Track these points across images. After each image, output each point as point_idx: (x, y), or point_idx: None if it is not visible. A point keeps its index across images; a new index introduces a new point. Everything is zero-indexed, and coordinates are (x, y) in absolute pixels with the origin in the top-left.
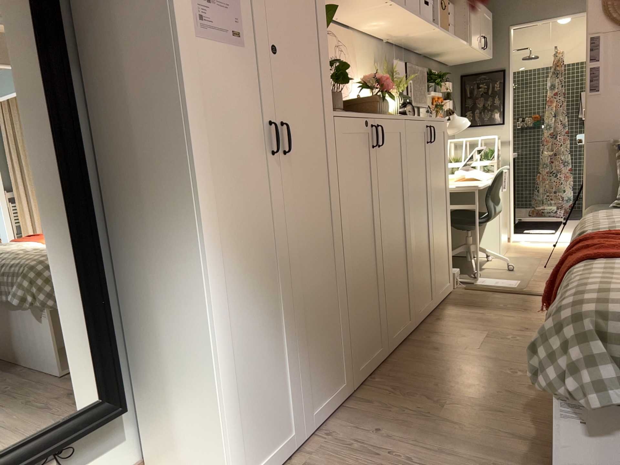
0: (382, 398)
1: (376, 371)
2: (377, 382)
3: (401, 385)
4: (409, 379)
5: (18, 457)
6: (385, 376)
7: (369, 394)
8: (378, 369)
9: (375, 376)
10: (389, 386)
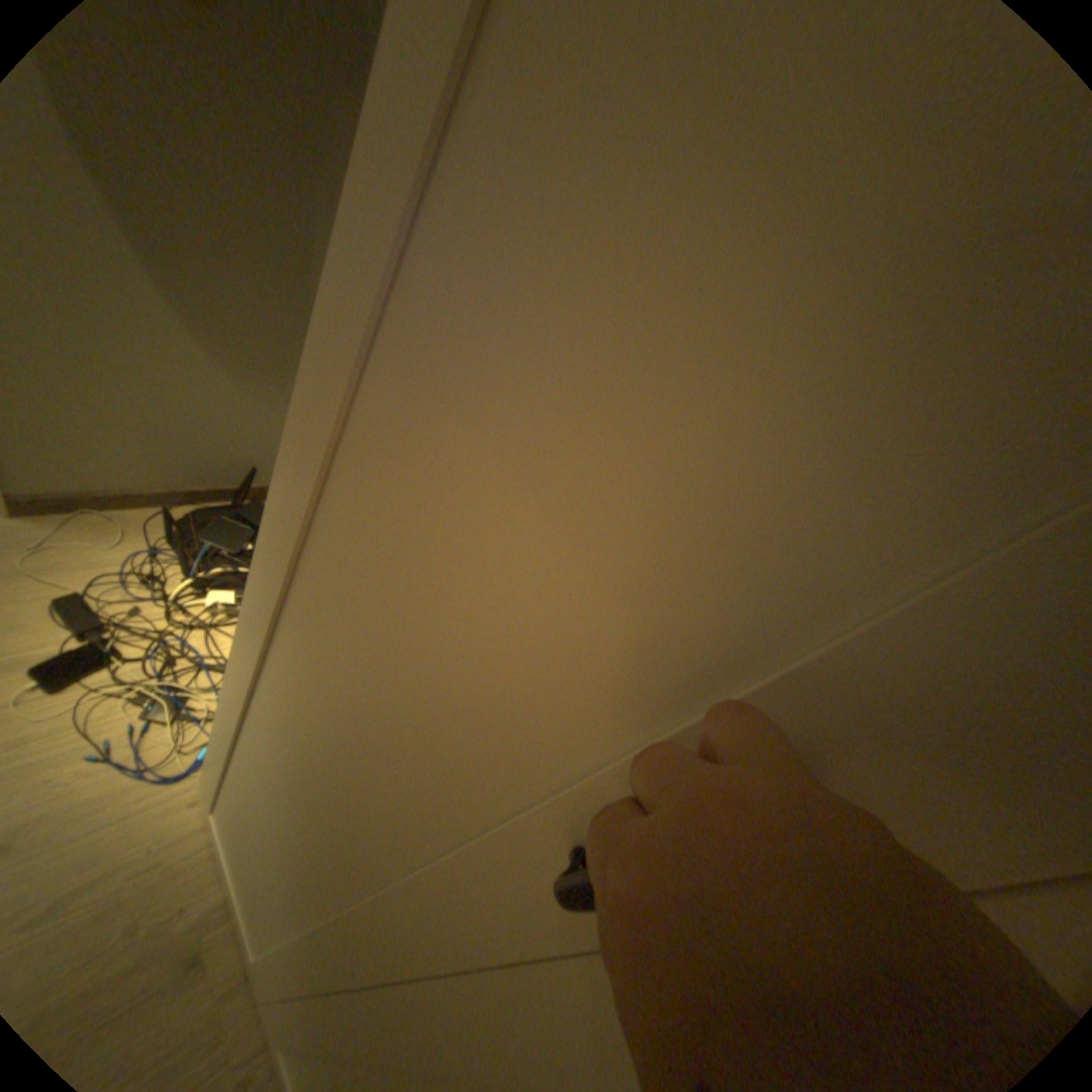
0: None
1: None
2: None
3: None
4: None
5: None
6: None
7: None
8: None
9: None
10: None
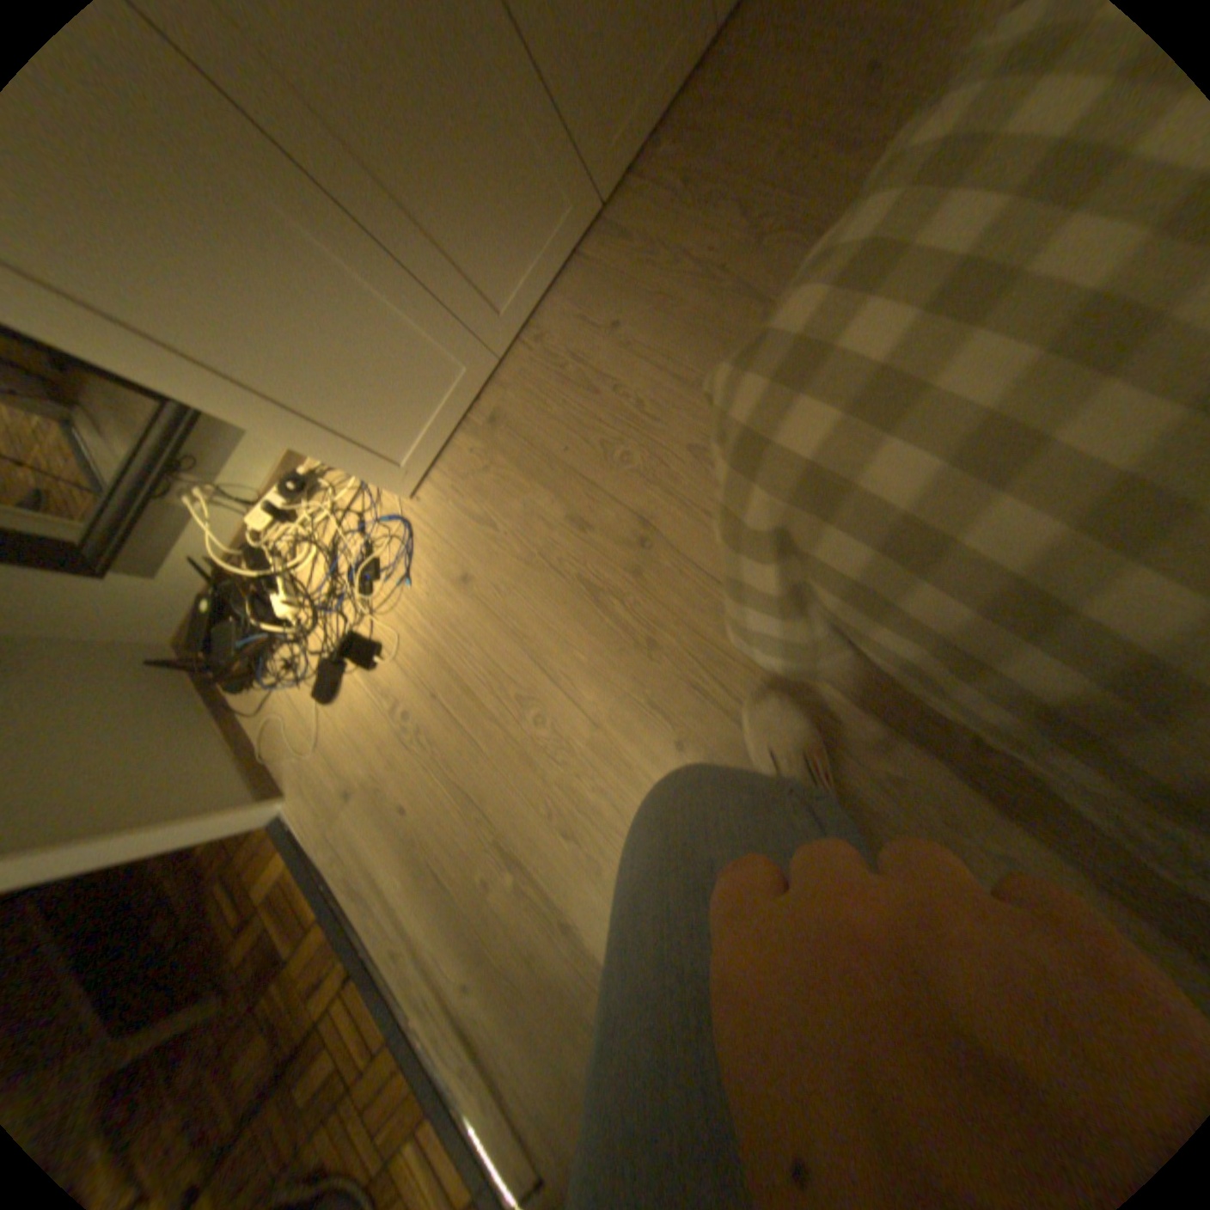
0: (658, 209)
1: (676, 100)
2: (667, 145)
3: (710, 153)
4: (737, 123)
5: (129, 497)
6: (692, 116)
7: (639, 193)
8: (684, 87)
9: (668, 122)
10: (687, 160)
